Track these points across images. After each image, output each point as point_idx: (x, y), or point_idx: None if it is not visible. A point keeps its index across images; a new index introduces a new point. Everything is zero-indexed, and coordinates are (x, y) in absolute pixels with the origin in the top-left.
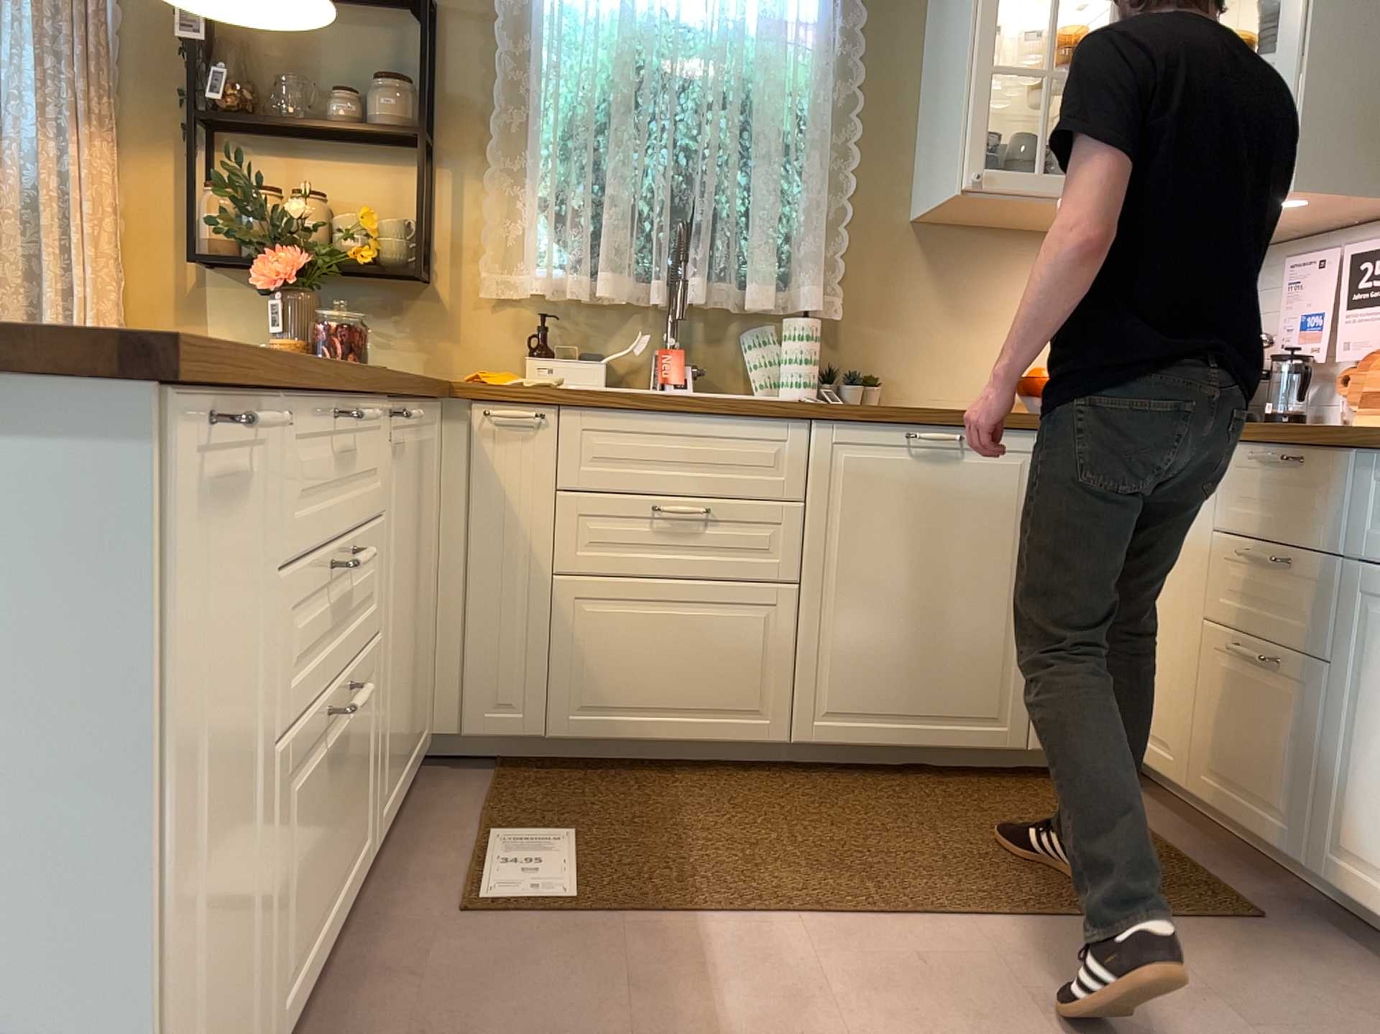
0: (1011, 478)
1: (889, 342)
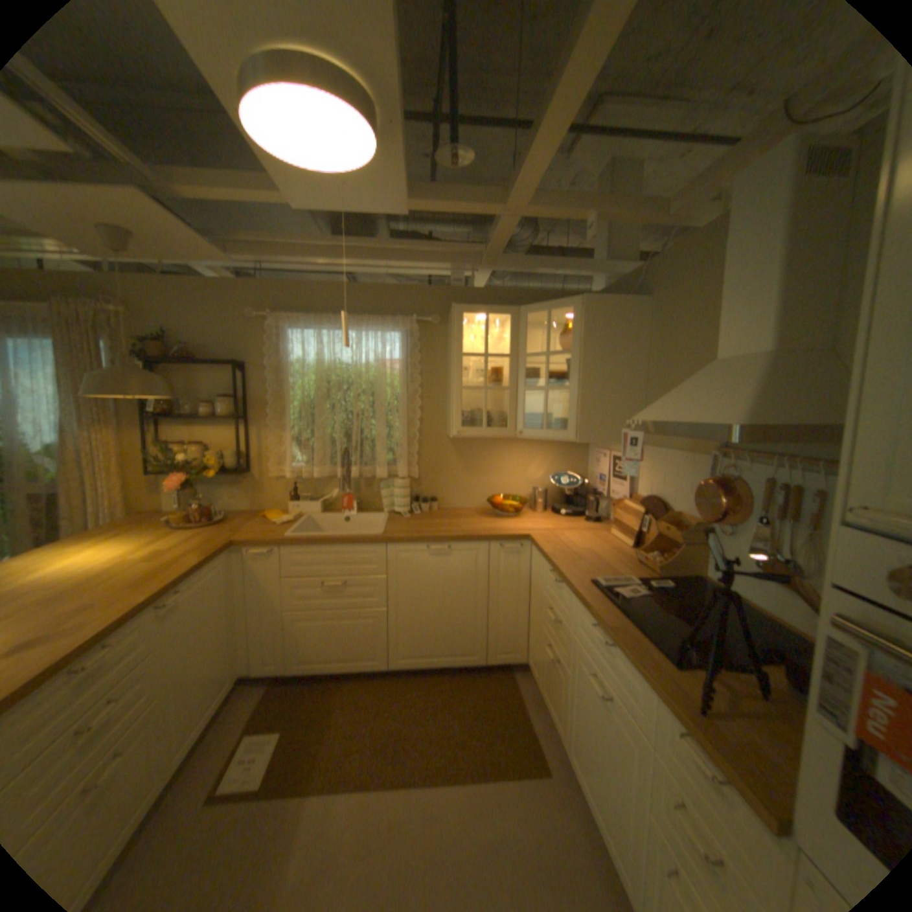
0: (470, 560)
1: (440, 482)
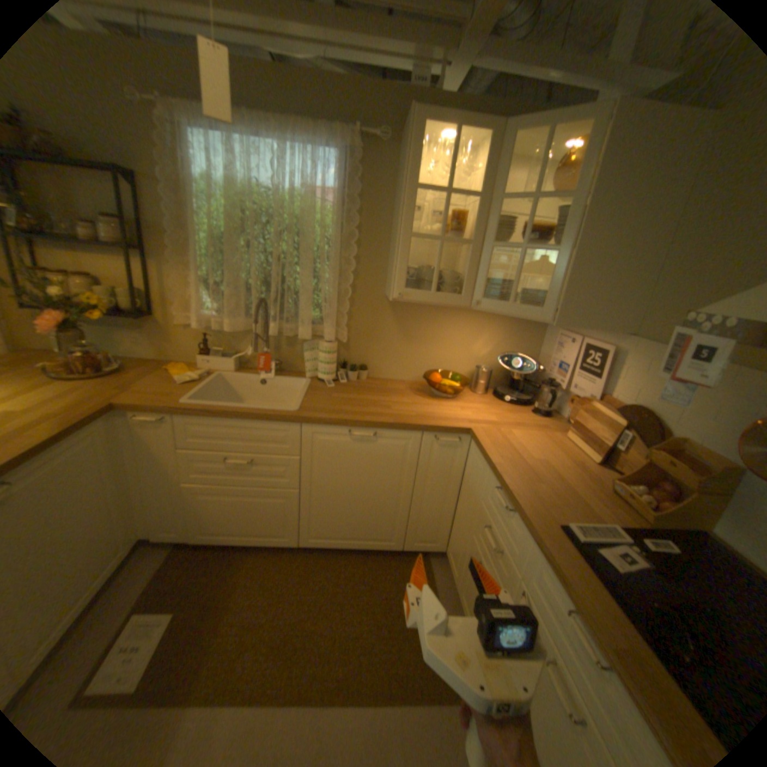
0: (399, 450)
1: (372, 349)
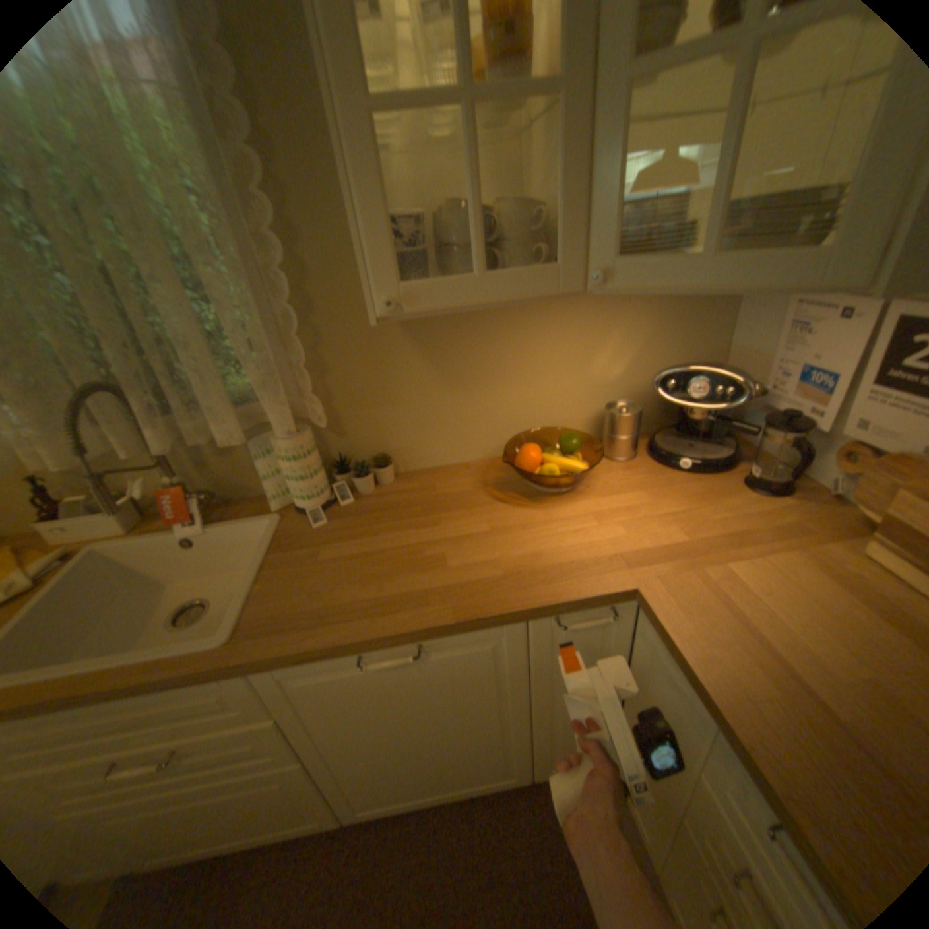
0: (483, 660)
1: (391, 419)
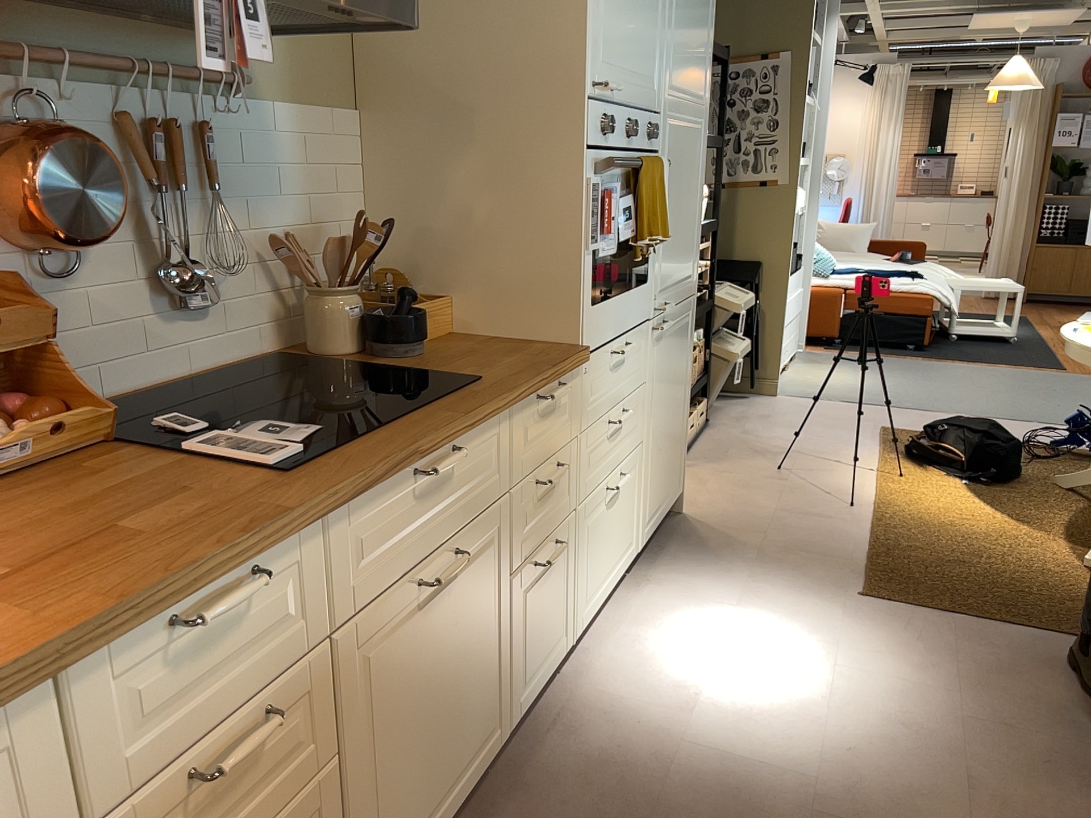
0: None
1: None
